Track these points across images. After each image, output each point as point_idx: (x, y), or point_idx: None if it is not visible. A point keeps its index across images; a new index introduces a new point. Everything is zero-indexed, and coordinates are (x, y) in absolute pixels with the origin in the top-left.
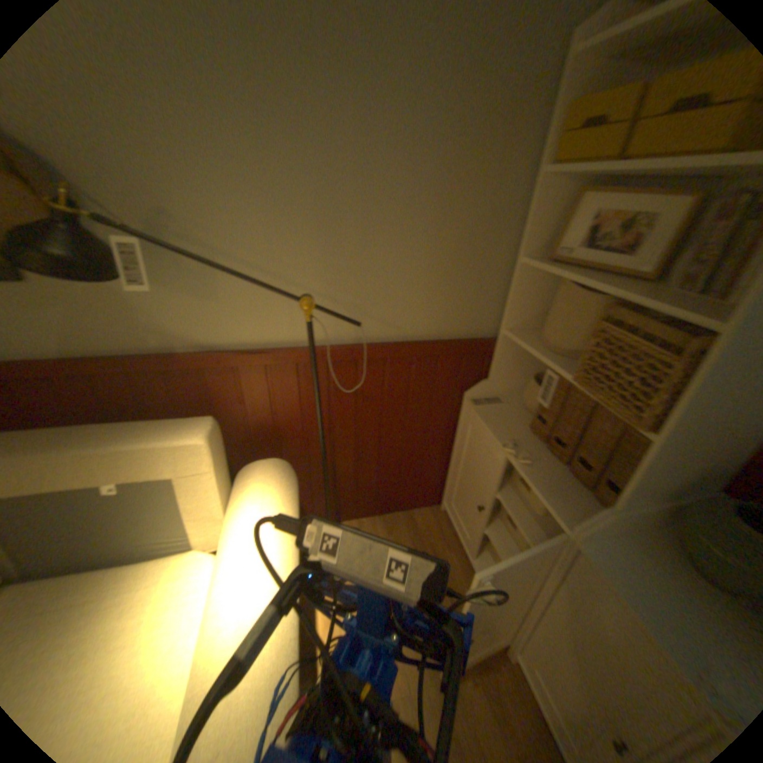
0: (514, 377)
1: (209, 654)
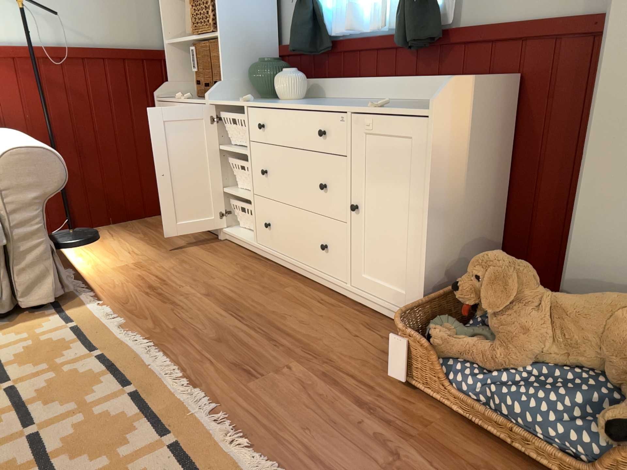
0: (185, 82)
1: None
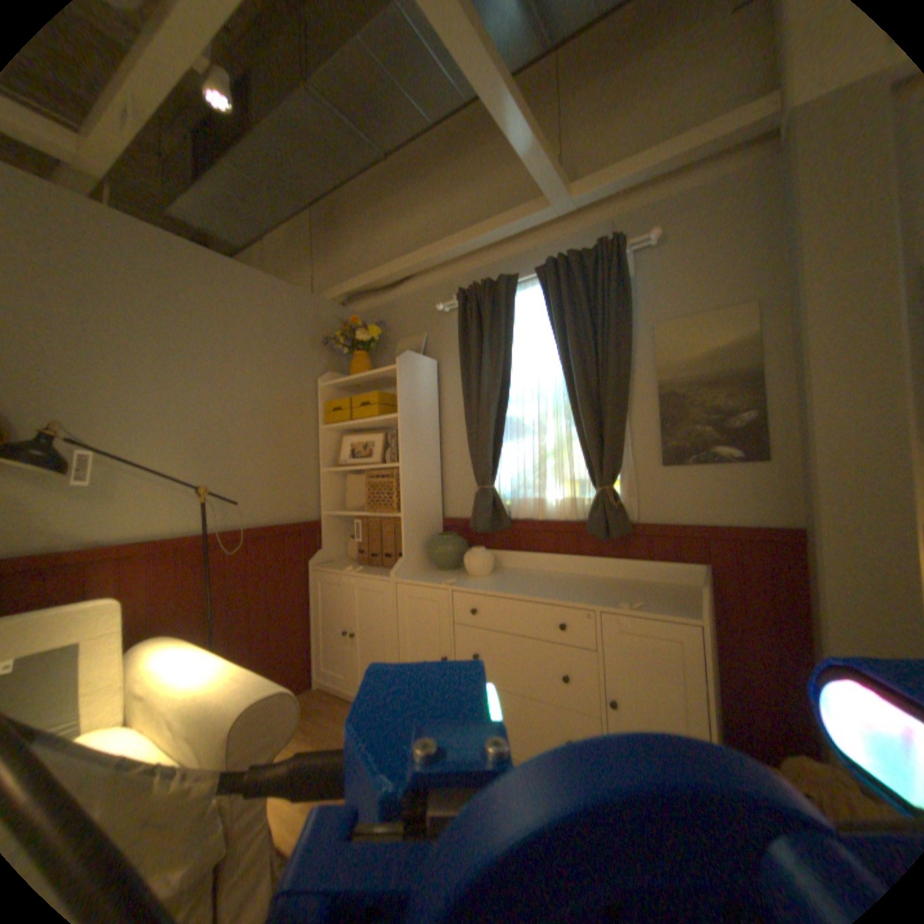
0: (337, 545)
1: (193, 685)
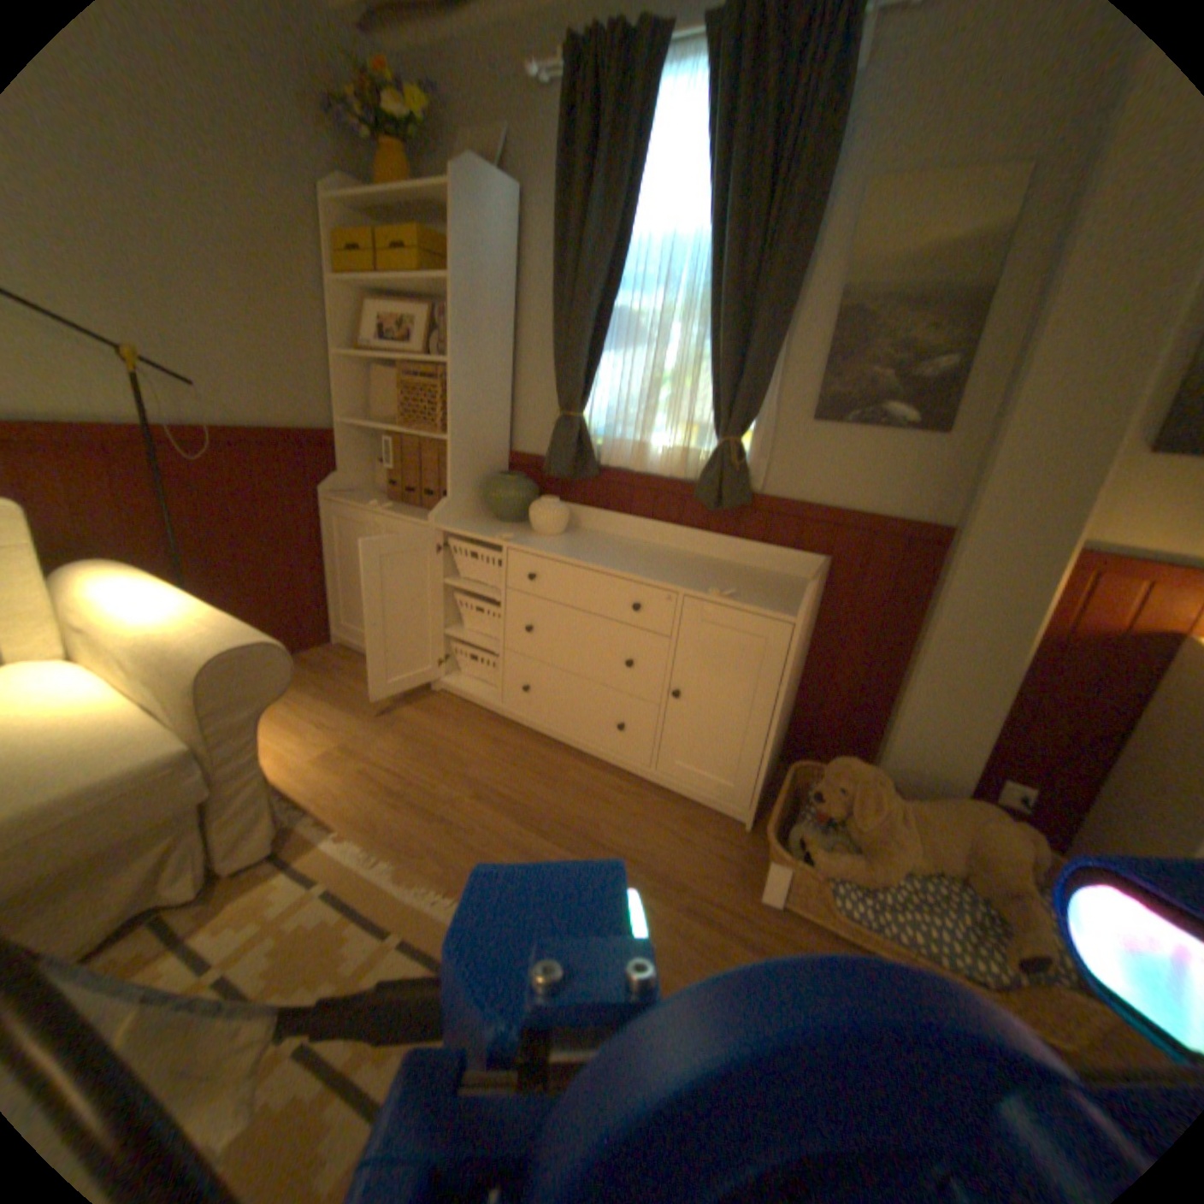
0: (360, 470)
1: (144, 624)
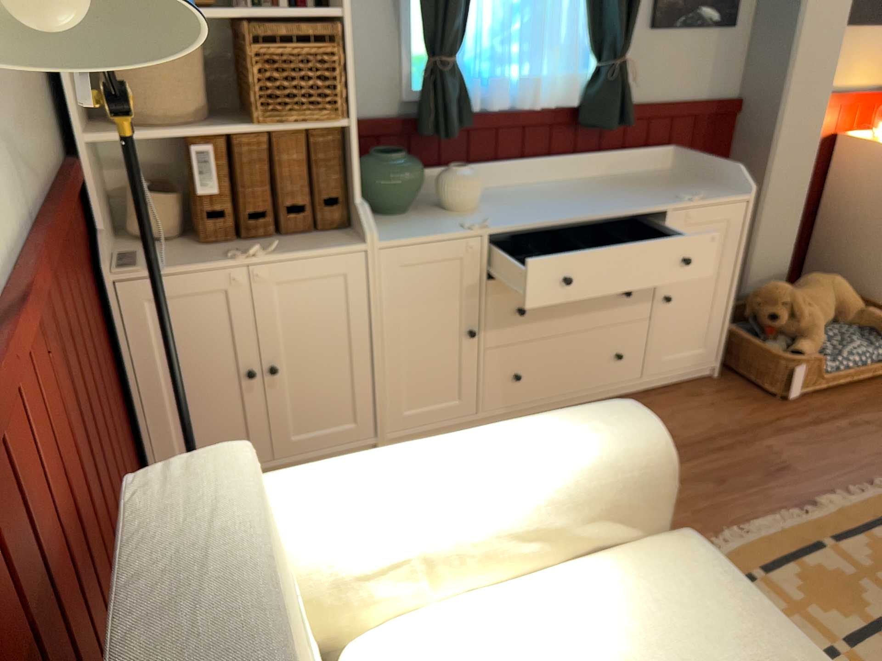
0: (107, 217)
1: (522, 473)
